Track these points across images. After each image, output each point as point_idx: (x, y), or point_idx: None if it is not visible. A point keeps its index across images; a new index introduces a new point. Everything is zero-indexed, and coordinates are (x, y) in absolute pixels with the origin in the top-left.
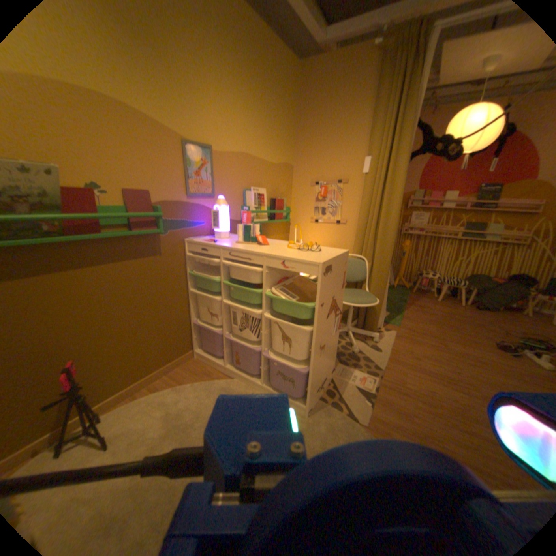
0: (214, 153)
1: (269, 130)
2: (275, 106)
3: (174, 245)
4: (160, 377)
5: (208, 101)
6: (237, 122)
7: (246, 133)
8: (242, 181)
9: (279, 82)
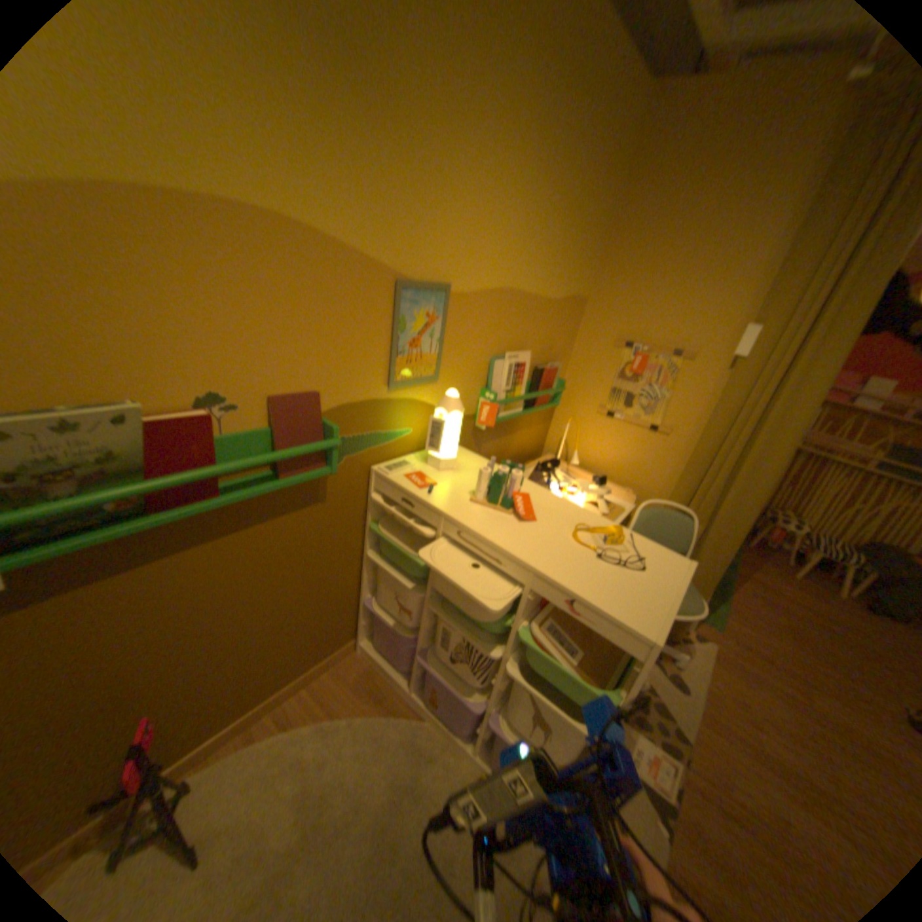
0: (452, 299)
1: (561, 236)
2: (584, 187)
3: (352, 480)
4: (297, 693)
5: (461, 193)
6: (506, 230)
7: (518, 250)
8: (493, 343)
9: (603, 134)
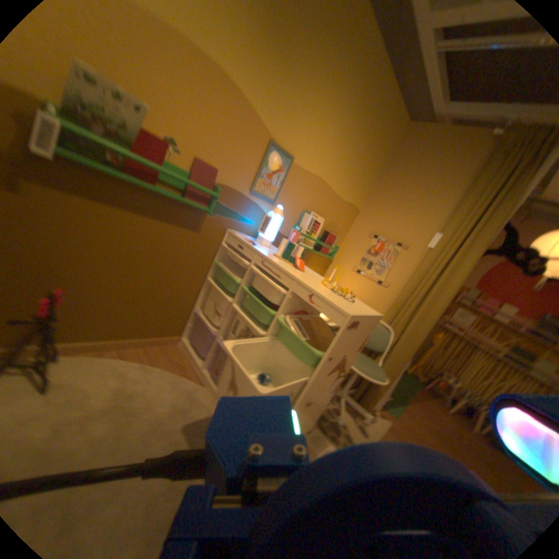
0: (293, 167)
1: (353, 169)
2: (369, 151)
3: (216, 232)
4: (139, 349)
5: (311, 119)
6: (327, 149)
7: (330, 162)
8: (307, 203)
9: (383, 132)
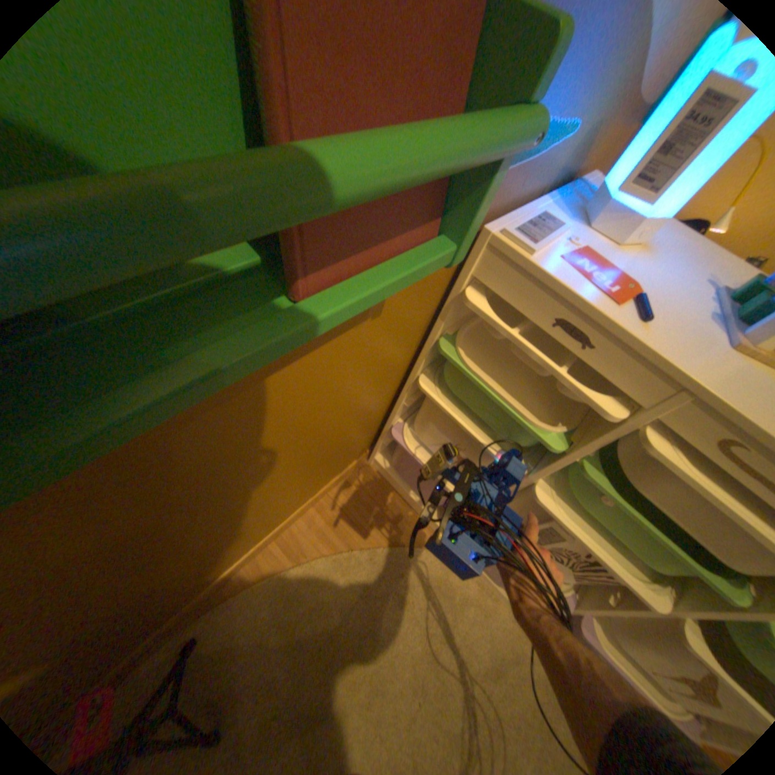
0: None
1: None
2: None
3: None
4: (305, 514)
5: None
6: None
7: None
8: None
9: None
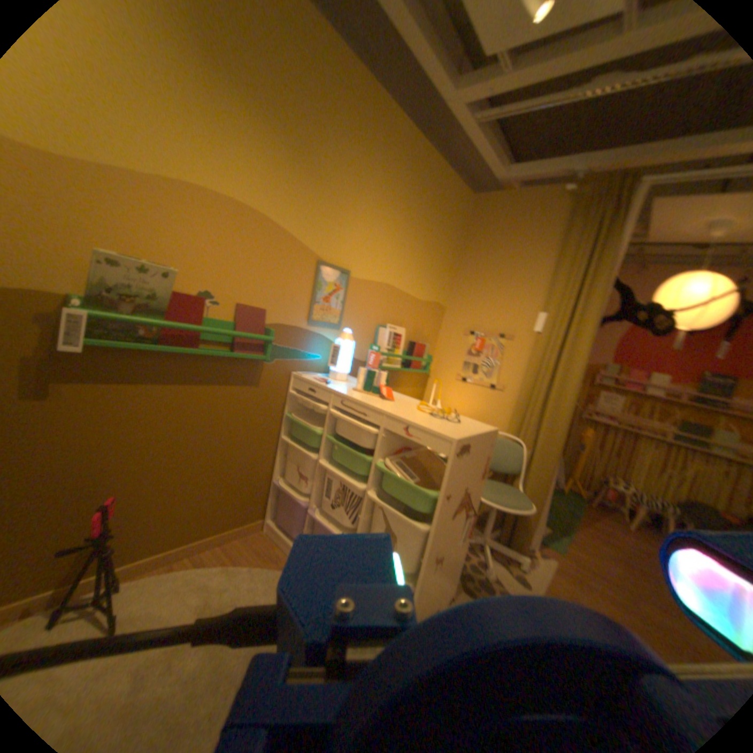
0: (350, 280)
1: (422, 263)
2: (435, 239)
3: (277, 378)
4: (212, 548)
5: (357, 225)
6: (385, 250)
7: (393, 263)
8: (378, 315)
9: (444, 214)
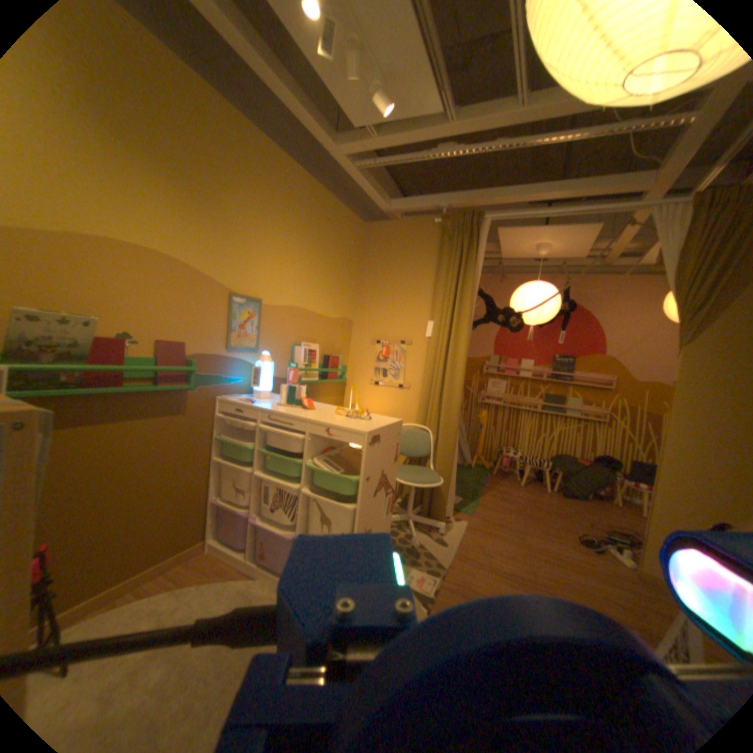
0: (263, 307)
1: (326, 285)
2: (335, 264)
3: (203, 404)
4: (154, 578)
5: (263, 258)
6: (291, 278)
7: (300, 288)
8: (292, 336)
9: (341, 242)
